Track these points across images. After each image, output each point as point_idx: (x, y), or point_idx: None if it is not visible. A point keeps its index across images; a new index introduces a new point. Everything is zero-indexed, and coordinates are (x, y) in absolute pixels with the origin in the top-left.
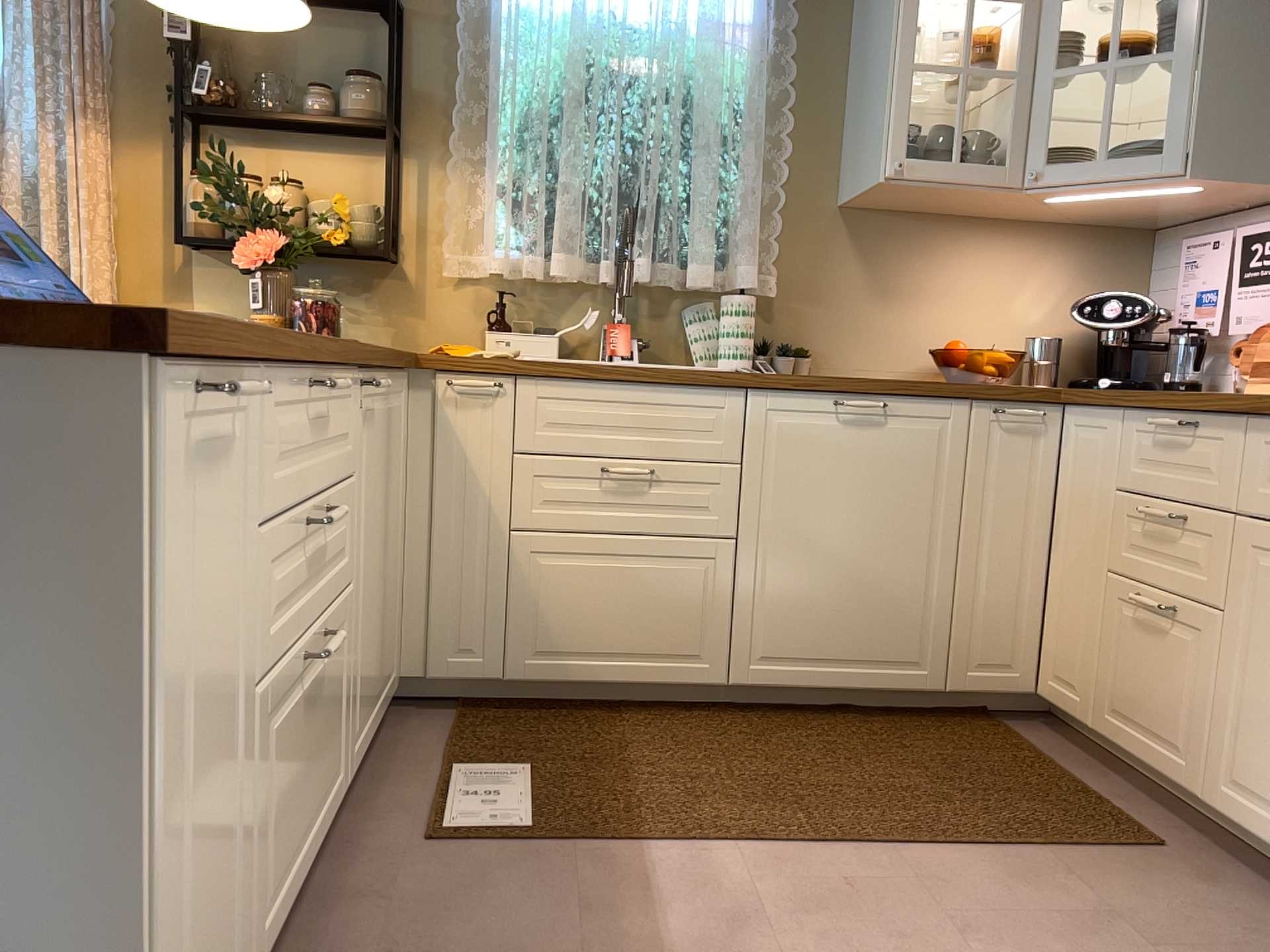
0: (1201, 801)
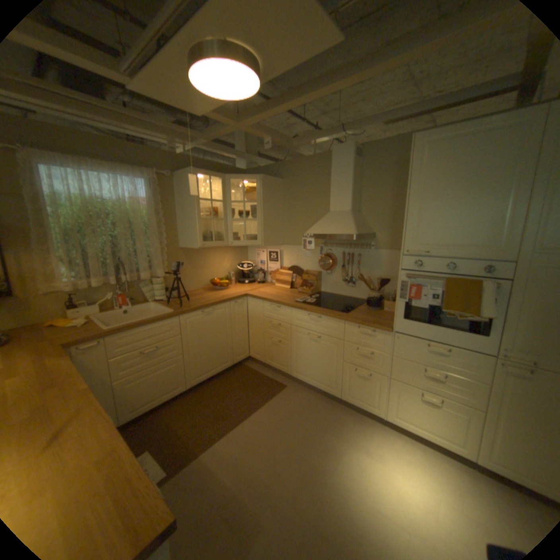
0: (290, 375)
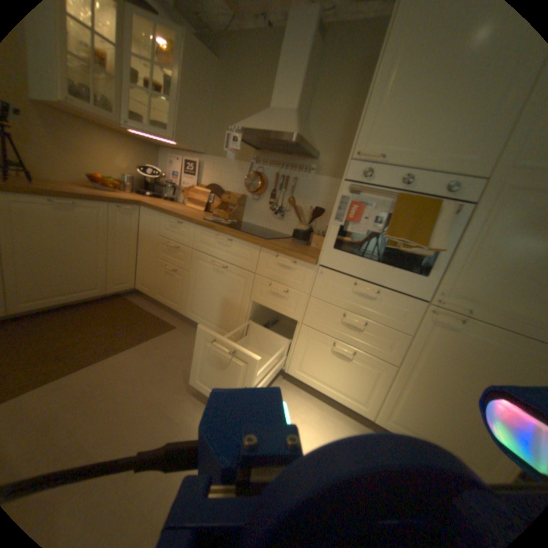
0: (182, 314)
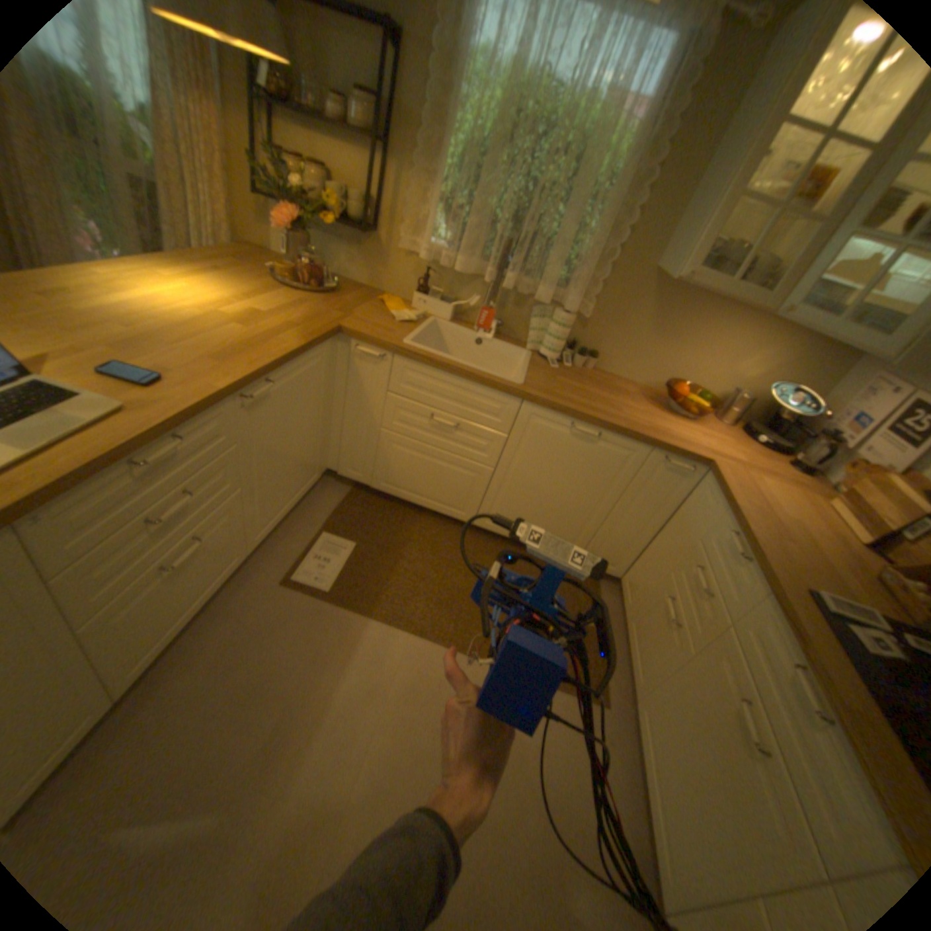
0: (638, 704)
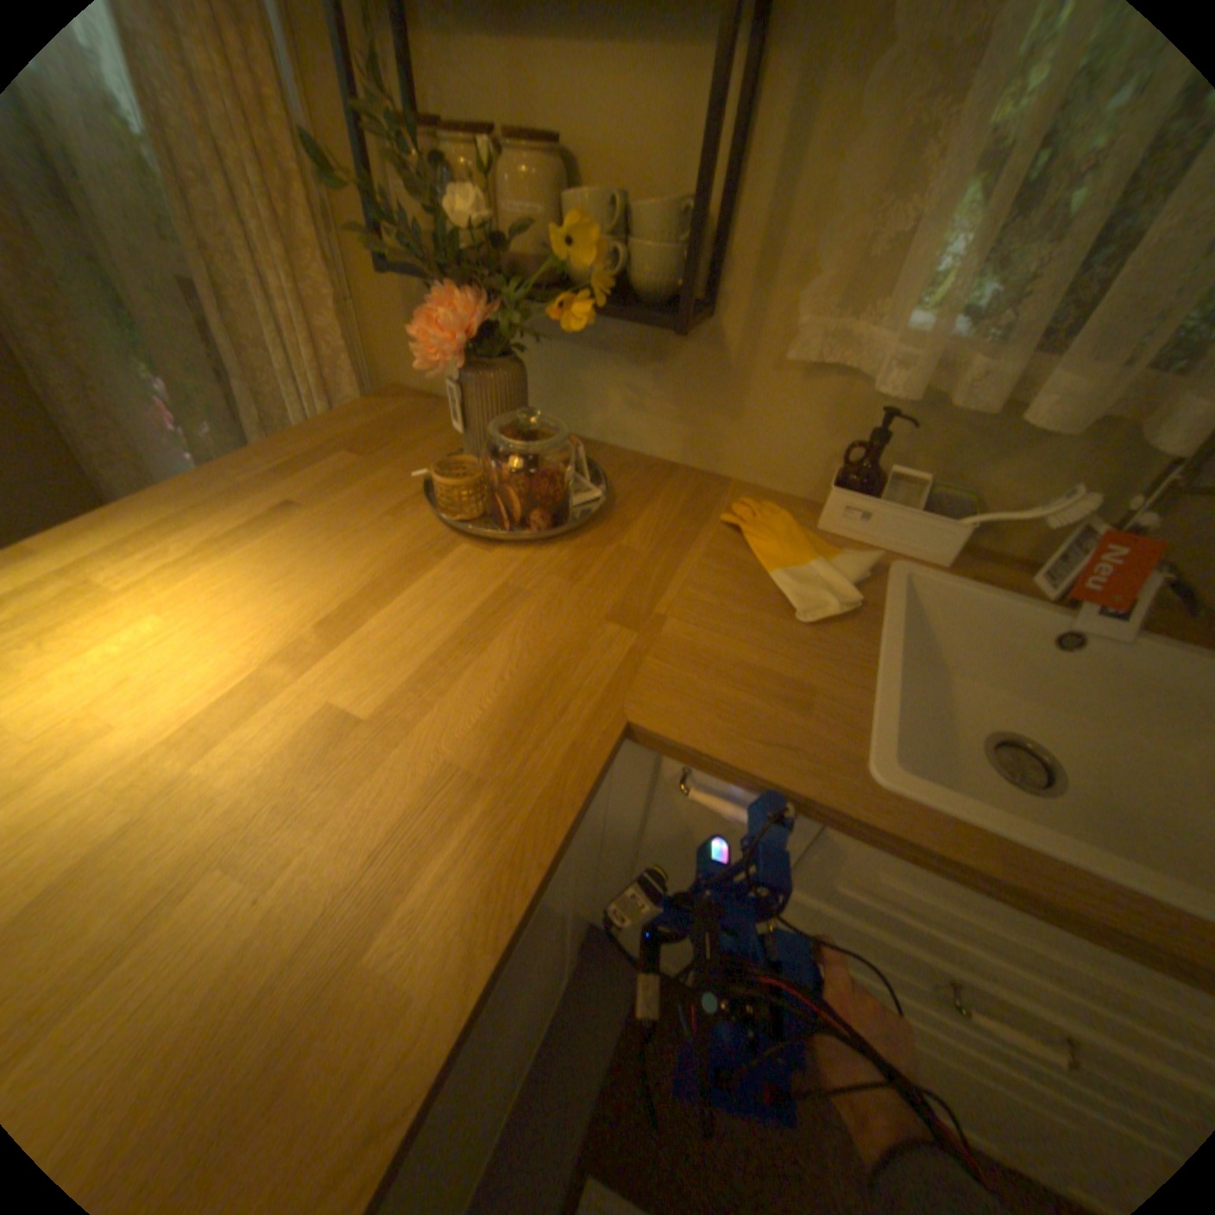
0: None
